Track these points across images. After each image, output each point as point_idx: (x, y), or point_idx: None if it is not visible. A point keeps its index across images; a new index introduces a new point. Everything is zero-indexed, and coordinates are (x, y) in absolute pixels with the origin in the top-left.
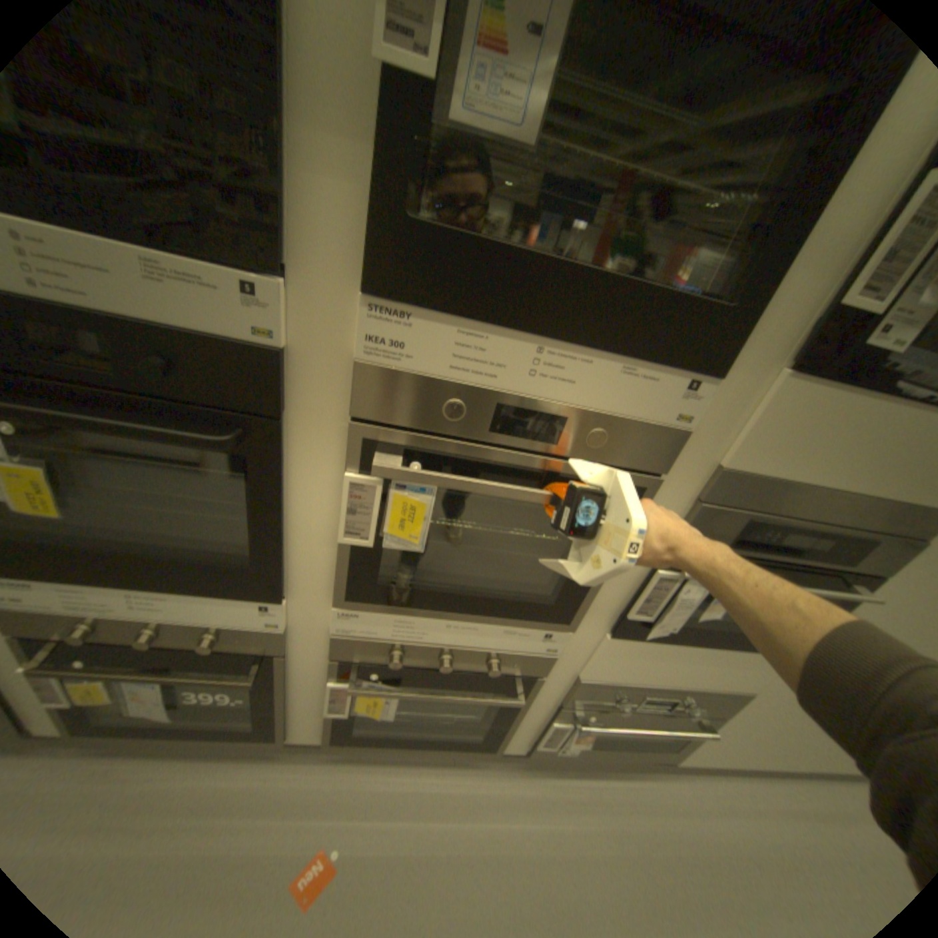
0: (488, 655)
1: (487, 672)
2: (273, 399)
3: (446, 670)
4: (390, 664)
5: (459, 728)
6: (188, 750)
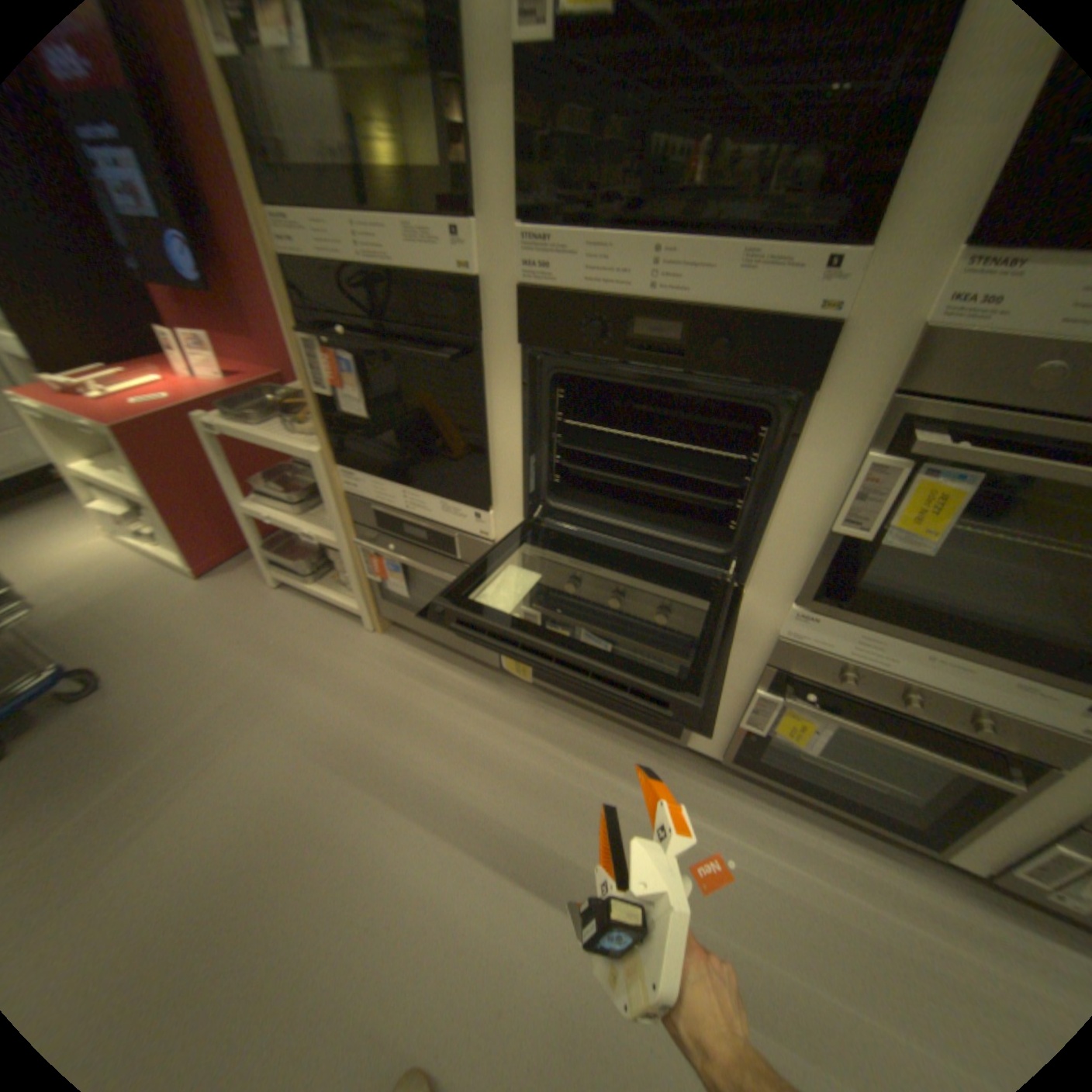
0: (981, 709)
1: (969, 733)
2: (817, 373)
3: (916, 710)
4: (837, 687)
5: (889, 804)
6: (601, 722)
